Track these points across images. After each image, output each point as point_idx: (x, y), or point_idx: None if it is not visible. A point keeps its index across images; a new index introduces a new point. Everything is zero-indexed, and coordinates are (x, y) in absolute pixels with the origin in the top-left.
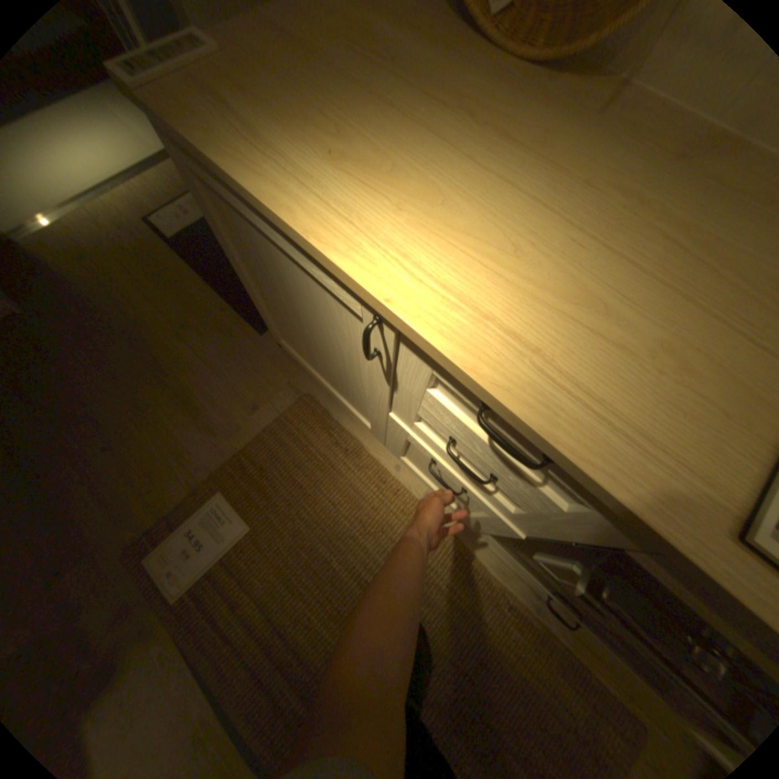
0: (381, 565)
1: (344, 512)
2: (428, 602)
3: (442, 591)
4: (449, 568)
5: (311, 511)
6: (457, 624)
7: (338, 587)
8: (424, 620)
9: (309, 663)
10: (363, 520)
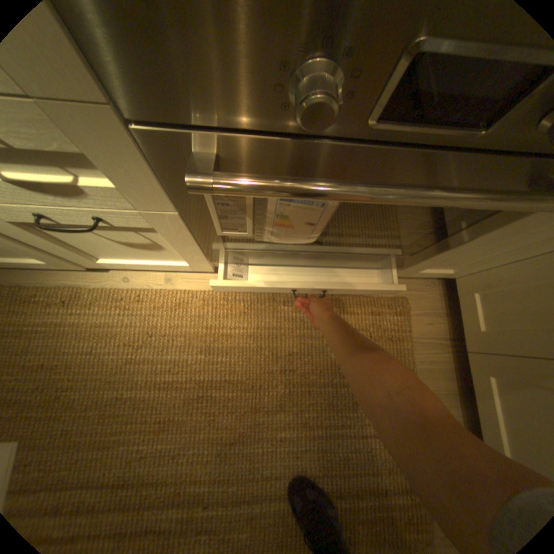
0: (165, 359)
1: (100, 350)
2: (223, 350)
3: (227, 333)
4: (220, 314)
5: (66, 375)
6: (254, 345)
7: (141, 406)
8: (229, 365)
9: (162, 479)
10: (123, 341)
